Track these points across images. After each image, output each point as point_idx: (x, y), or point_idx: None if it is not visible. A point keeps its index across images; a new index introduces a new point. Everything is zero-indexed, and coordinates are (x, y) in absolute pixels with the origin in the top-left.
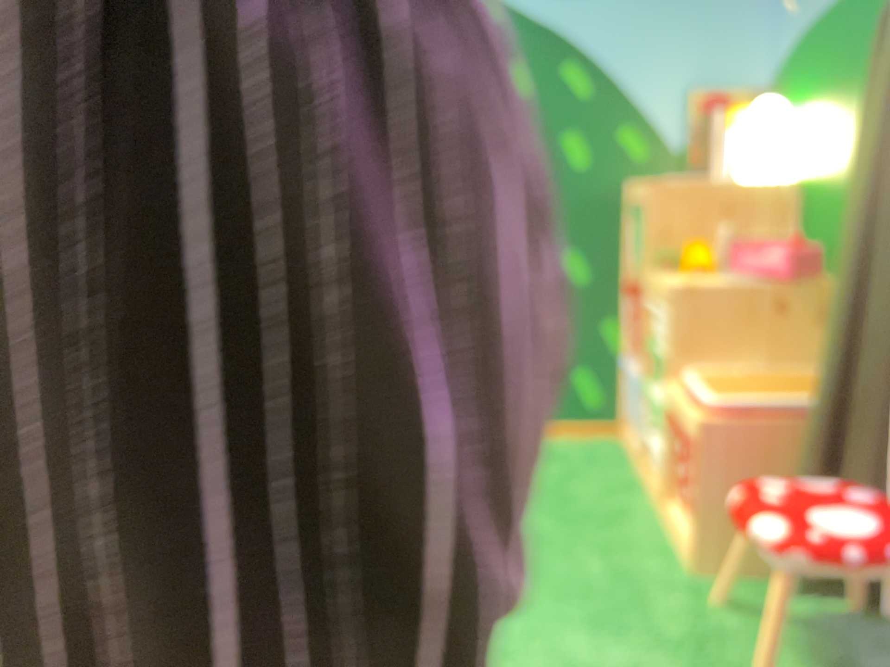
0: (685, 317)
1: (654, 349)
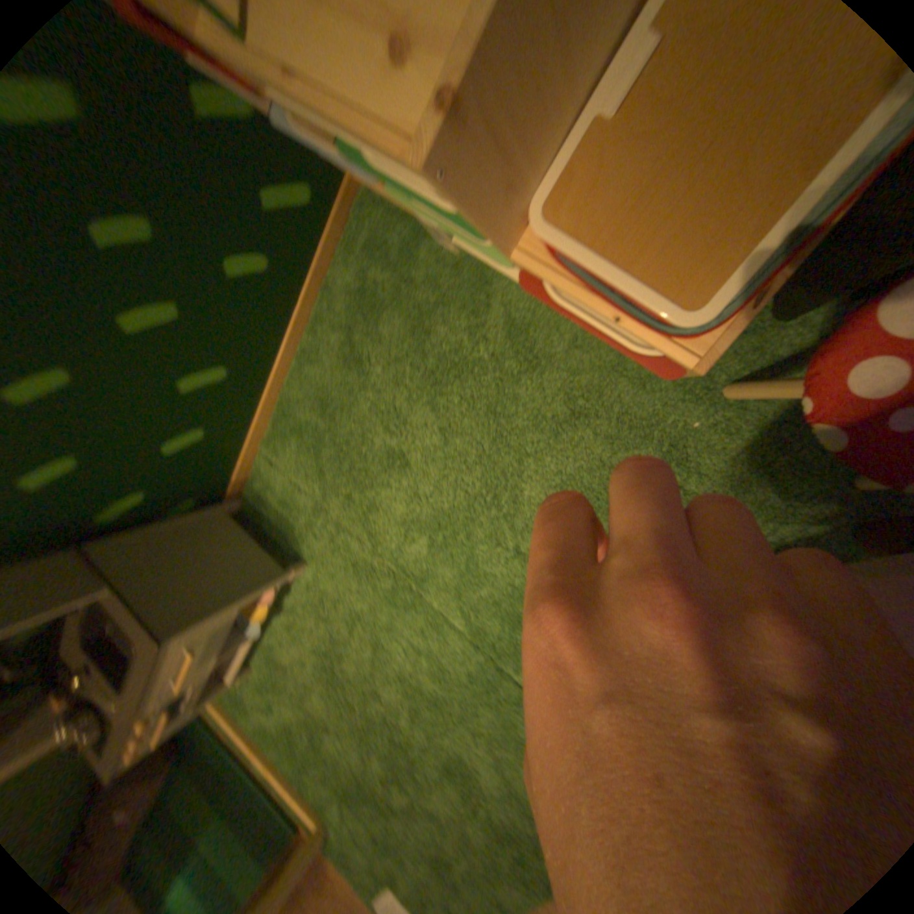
0: (441, 134)
1: (388, 174)
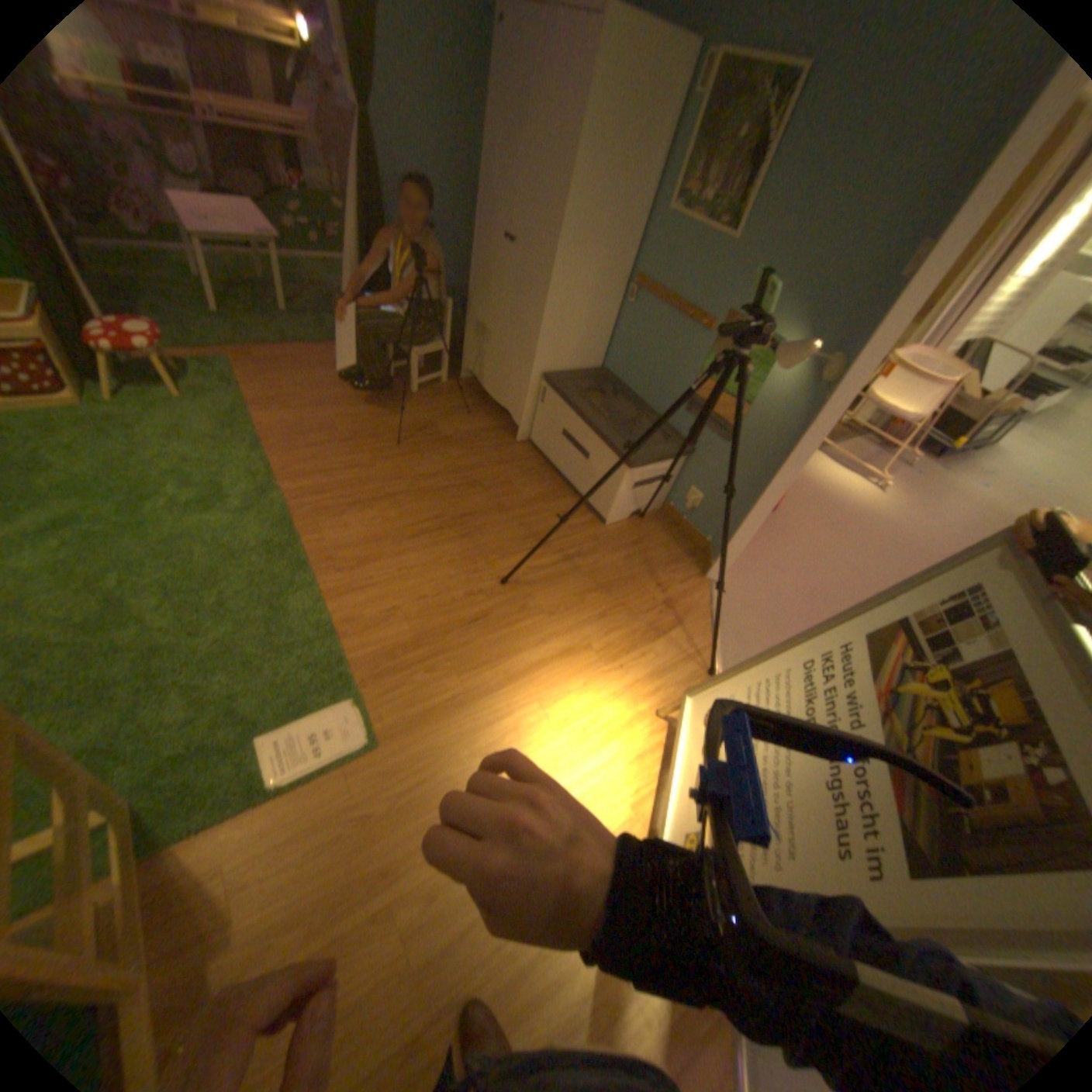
0: None
1: None
